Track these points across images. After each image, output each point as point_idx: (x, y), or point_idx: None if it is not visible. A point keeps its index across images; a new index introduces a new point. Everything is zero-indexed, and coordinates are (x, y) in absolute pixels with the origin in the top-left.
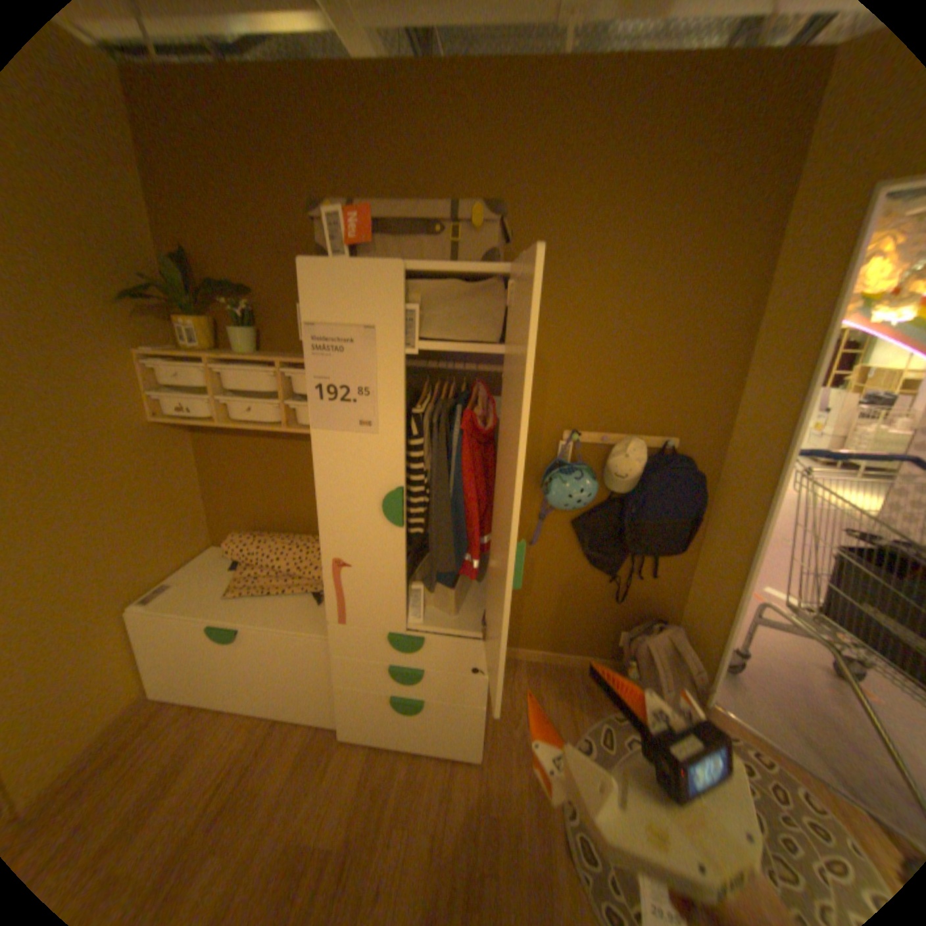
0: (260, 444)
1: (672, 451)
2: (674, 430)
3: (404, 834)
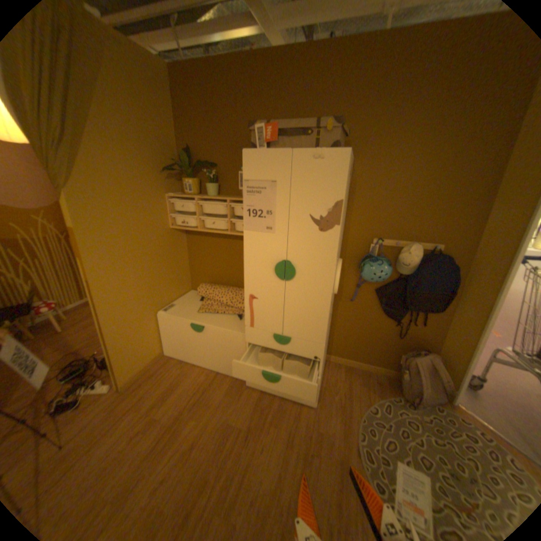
0: (216, 241)
1: (439, 252)
2: (441, 240)
3: (275, 430)
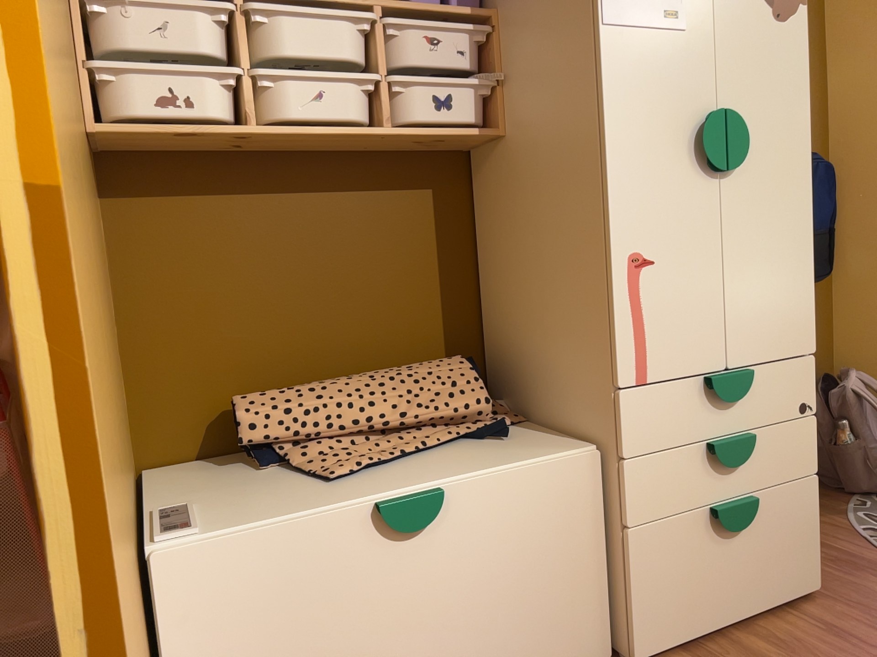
0: (266, 205)
1: None
2: None
3: None
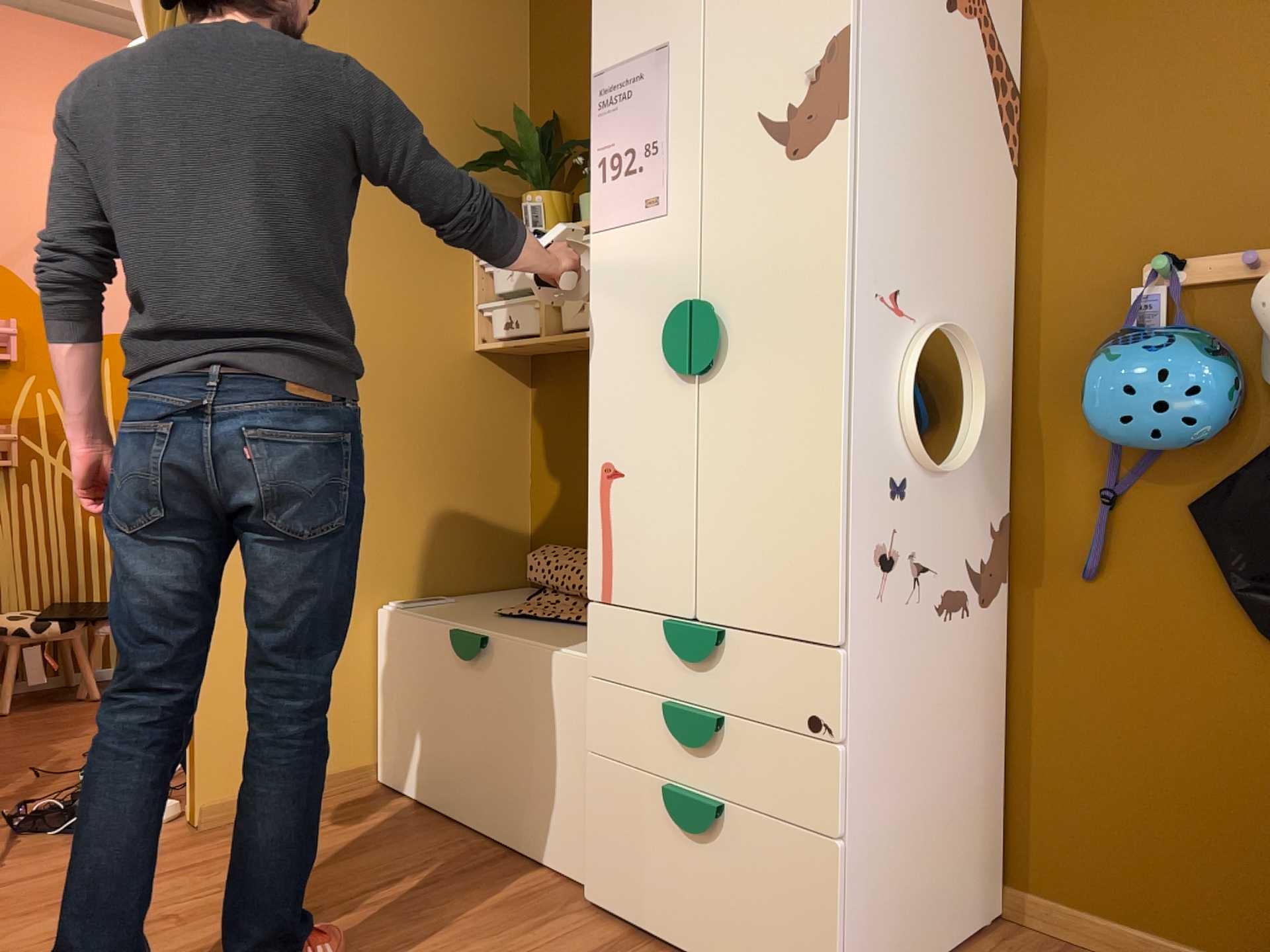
0: None
1: None
2: None
3: None
